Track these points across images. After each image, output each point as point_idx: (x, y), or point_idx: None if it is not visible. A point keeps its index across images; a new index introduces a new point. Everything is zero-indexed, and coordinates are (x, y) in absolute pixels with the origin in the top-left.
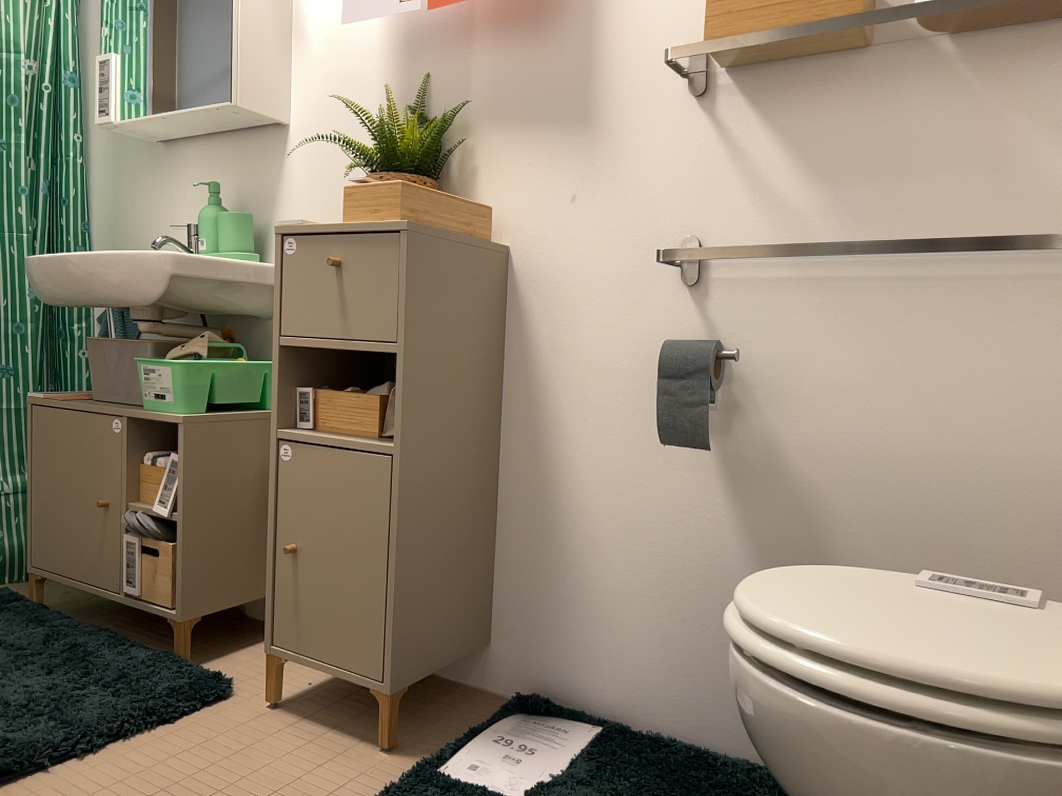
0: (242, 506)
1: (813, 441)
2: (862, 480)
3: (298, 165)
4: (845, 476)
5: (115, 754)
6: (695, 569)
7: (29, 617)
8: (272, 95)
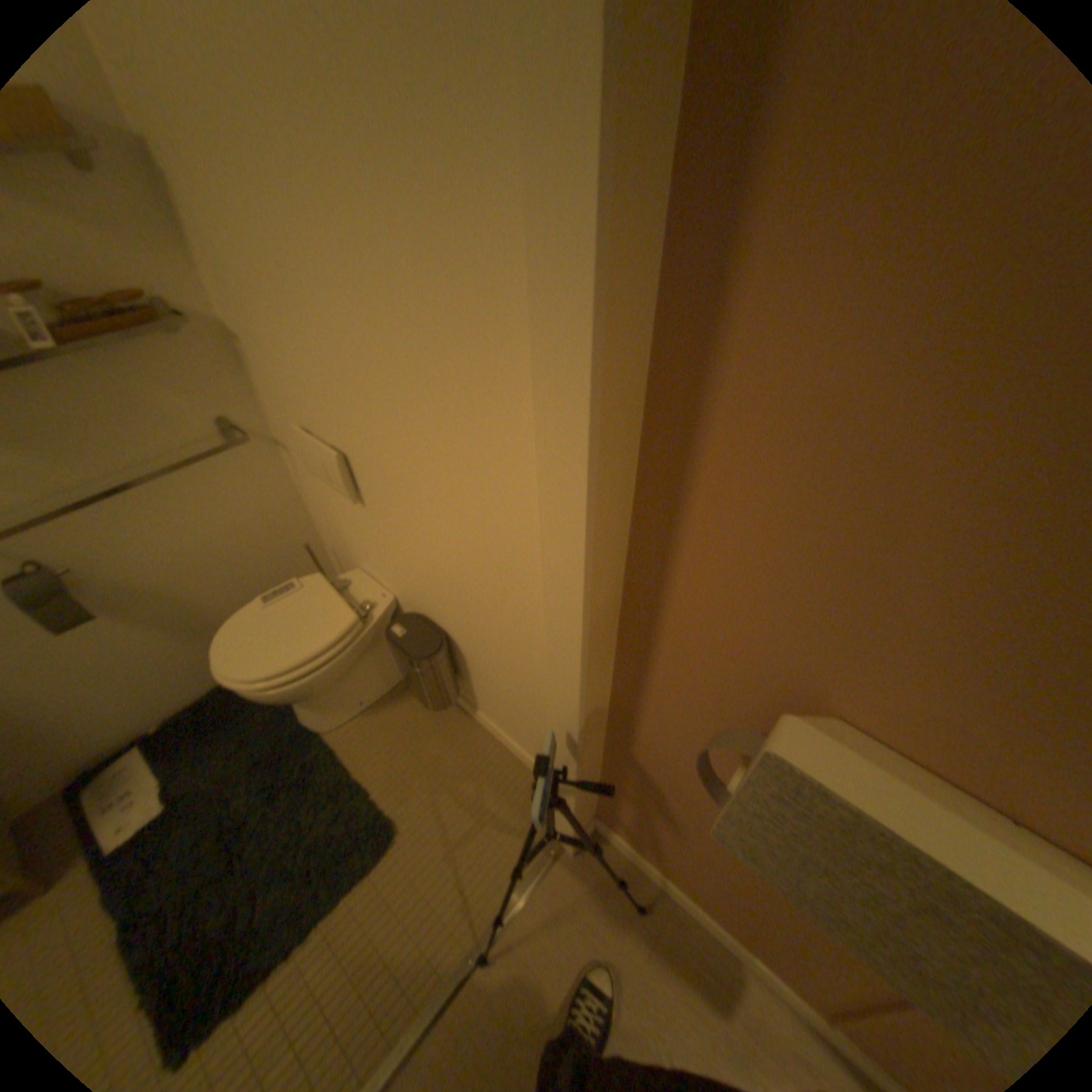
0: None
1: (136, 572)
2: (175, 570)
3: None
4: (165, 574)
5: None
6: (117, 660)
7: None
8: None
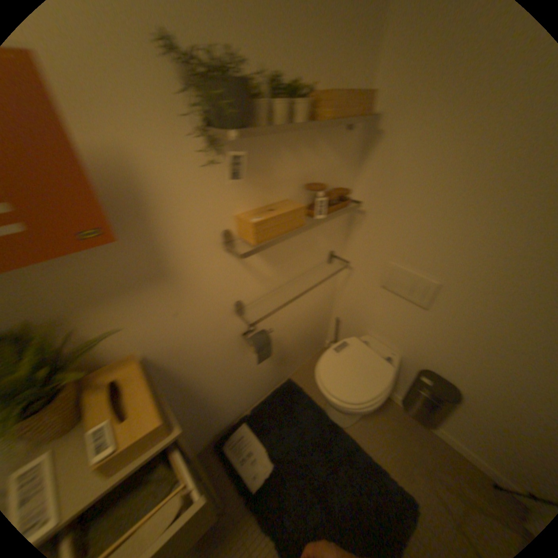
0: None
1: (278, 328)
2: (288, 327)
3: None
4: (285, 329)
5: None
6: (254, 374)
7: None
8: None
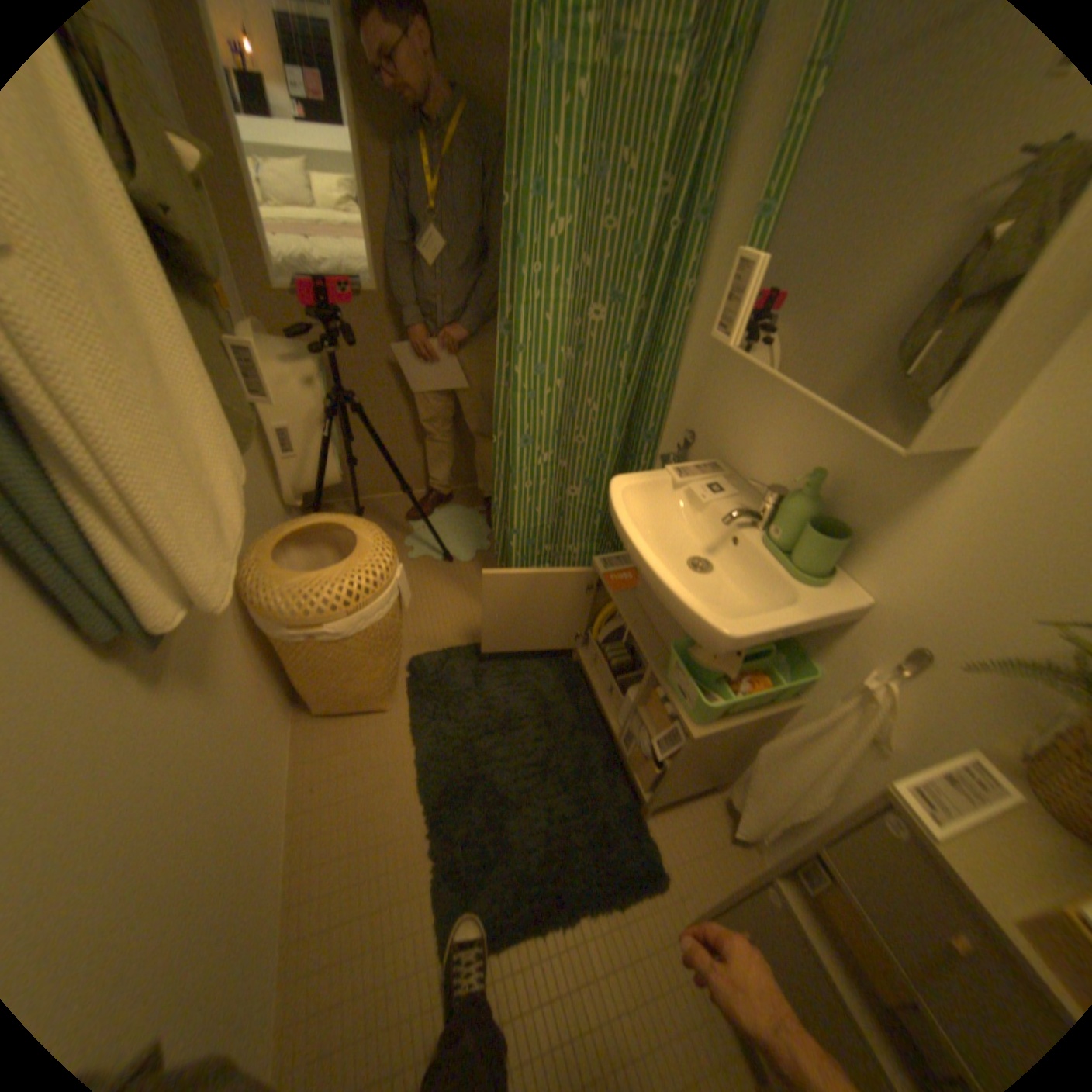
0: (723, 760)
1: None
2: None
3: (959, 503)
4: None
5: (586, 939)
6: None
7: (569, 686)
8: (984, 413)
